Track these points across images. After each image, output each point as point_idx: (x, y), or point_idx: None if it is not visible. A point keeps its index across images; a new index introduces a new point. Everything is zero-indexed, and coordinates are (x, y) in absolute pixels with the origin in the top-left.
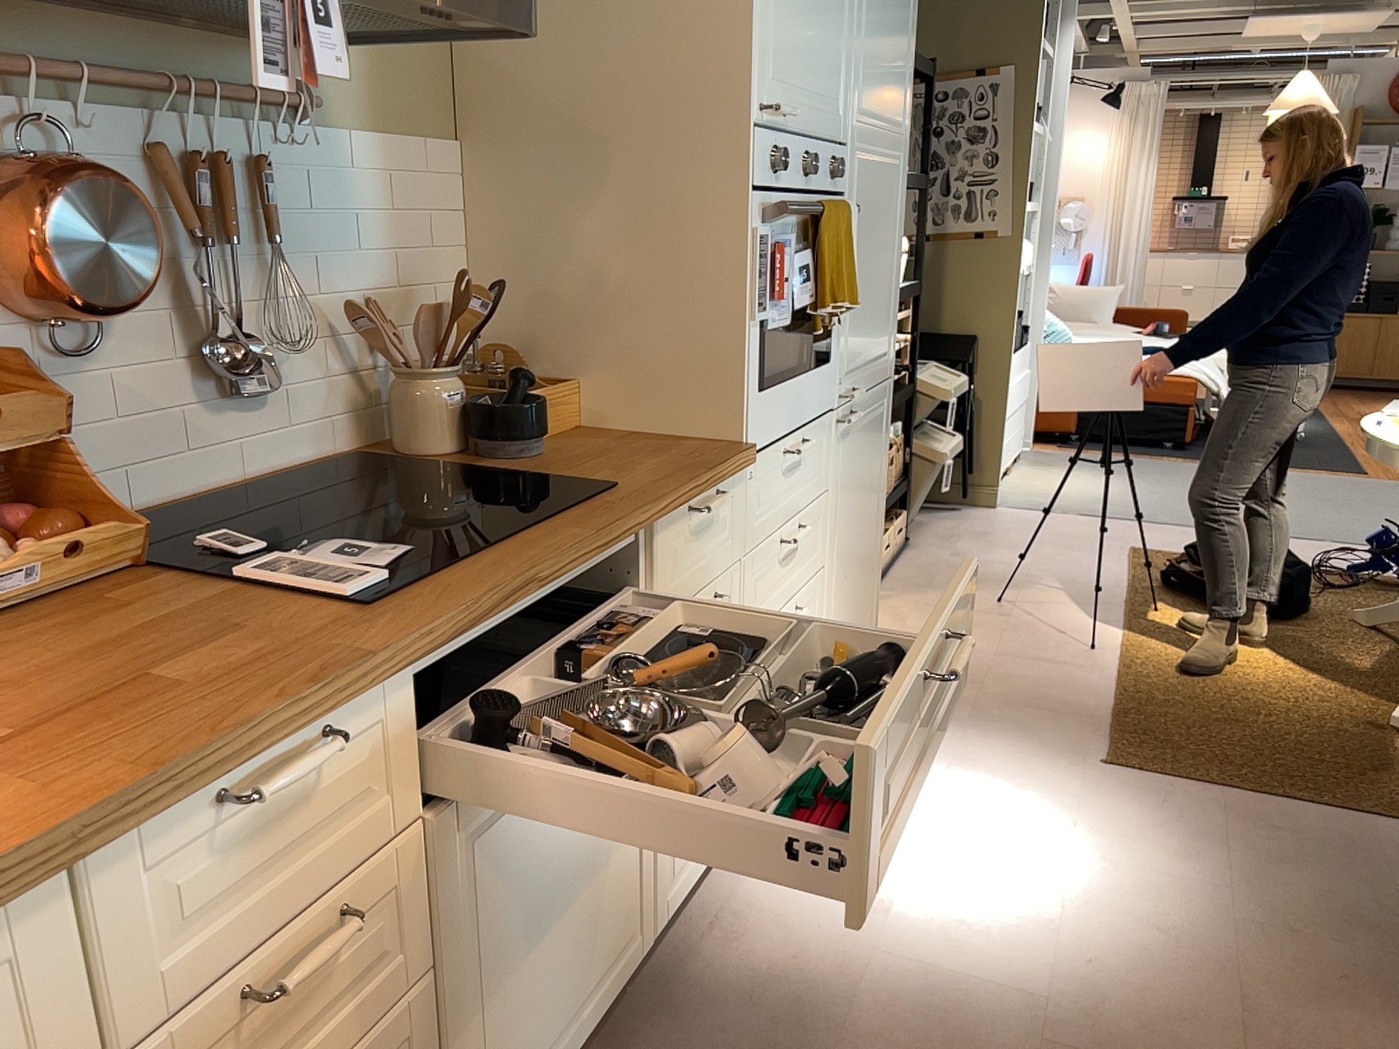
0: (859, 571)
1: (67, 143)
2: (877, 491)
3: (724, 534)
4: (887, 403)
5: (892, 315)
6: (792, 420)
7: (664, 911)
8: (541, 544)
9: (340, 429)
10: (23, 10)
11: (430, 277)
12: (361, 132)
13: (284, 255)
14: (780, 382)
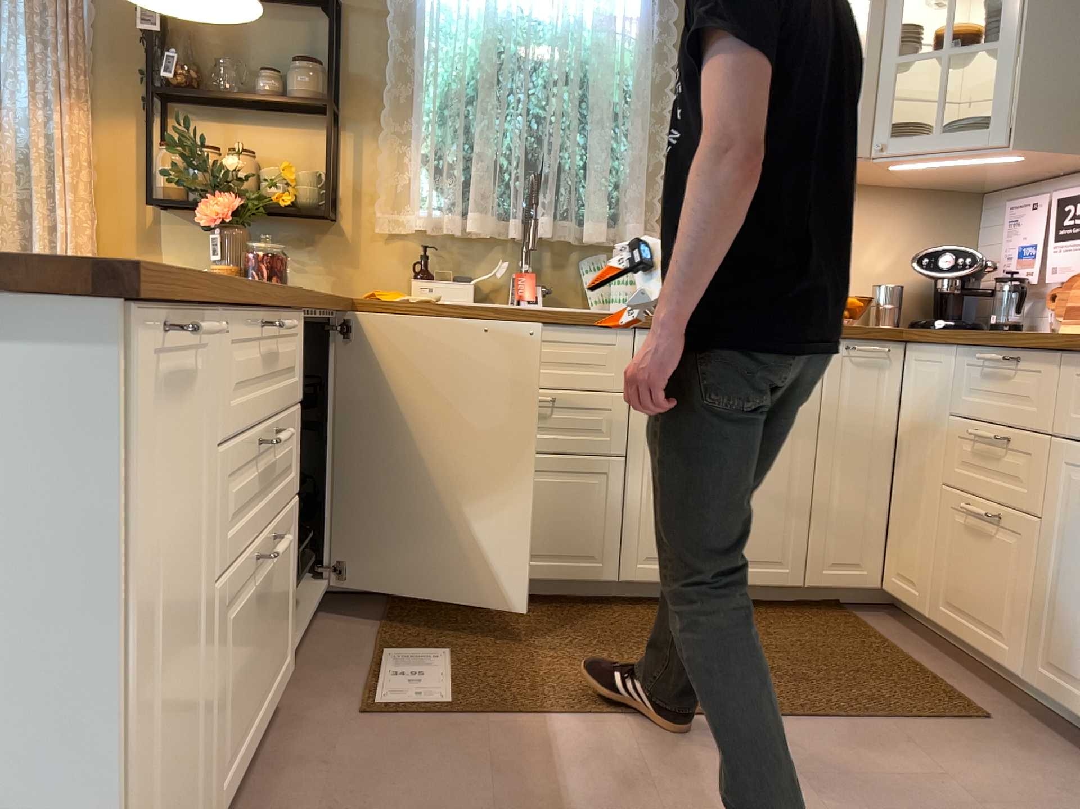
0: None
1: None
2: None
3: None
4: None
5: None
6: None
7: None
8: None
9: None
10: None
11: None
12: None
13: None
14: None
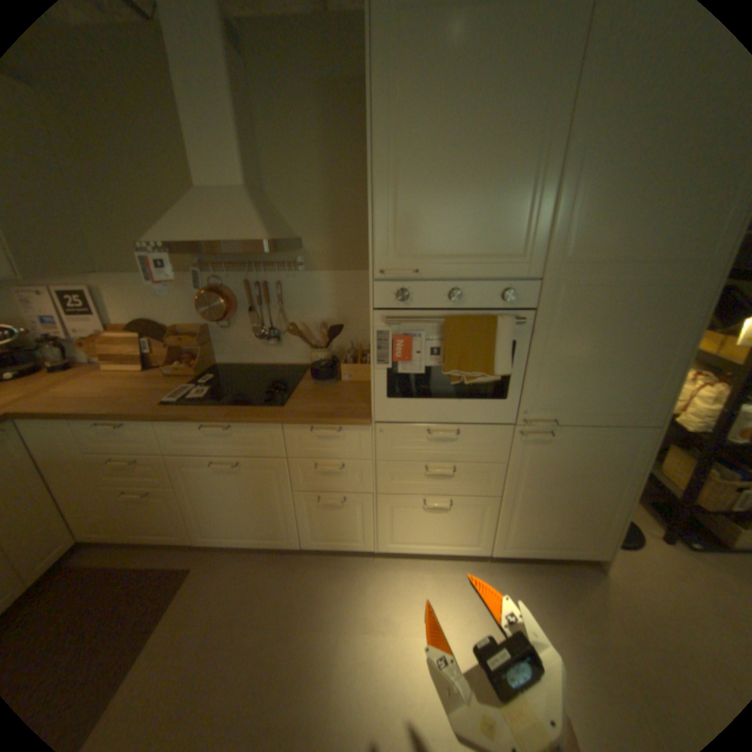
0: (569, 520)
1: (224, 281)
2: (614, 488)
3: (352, 445)
4: (643, 442)
5: (663, 388)
6: (435, 418)
7: (309, 546)
8: (212, 411)
9: (310, 357)
10: (216, 251)
11: (354, 316)
12: (324, 270)
13: (289, 307)
14: (421, 398)
